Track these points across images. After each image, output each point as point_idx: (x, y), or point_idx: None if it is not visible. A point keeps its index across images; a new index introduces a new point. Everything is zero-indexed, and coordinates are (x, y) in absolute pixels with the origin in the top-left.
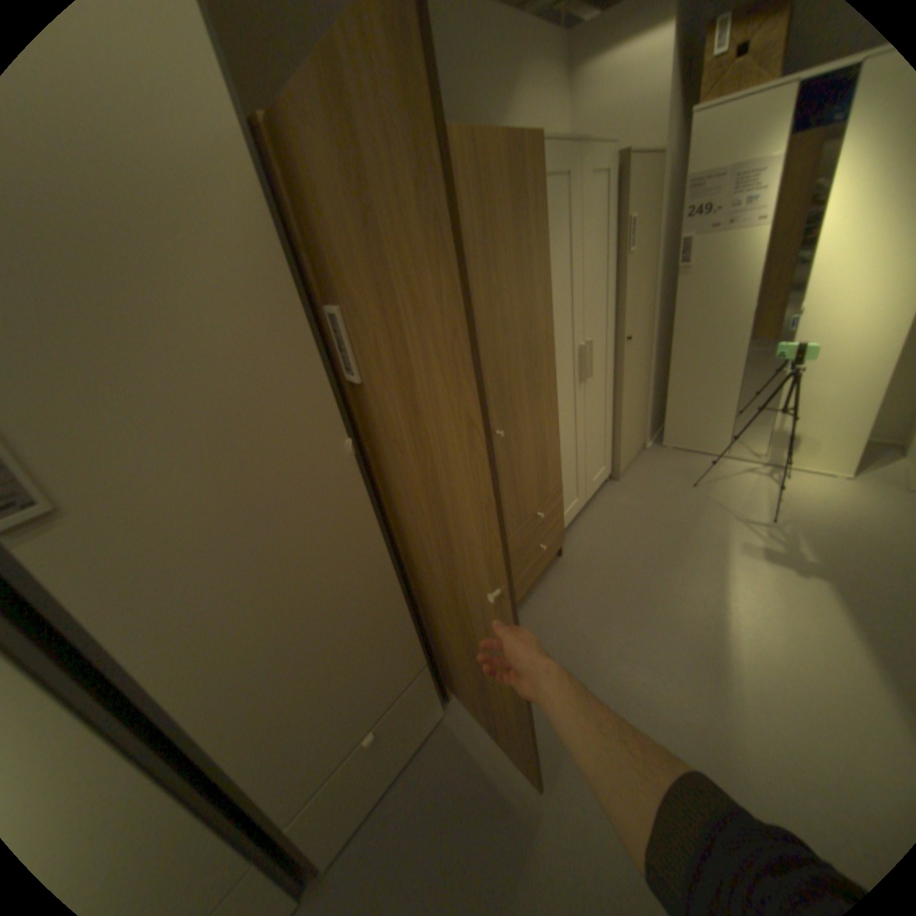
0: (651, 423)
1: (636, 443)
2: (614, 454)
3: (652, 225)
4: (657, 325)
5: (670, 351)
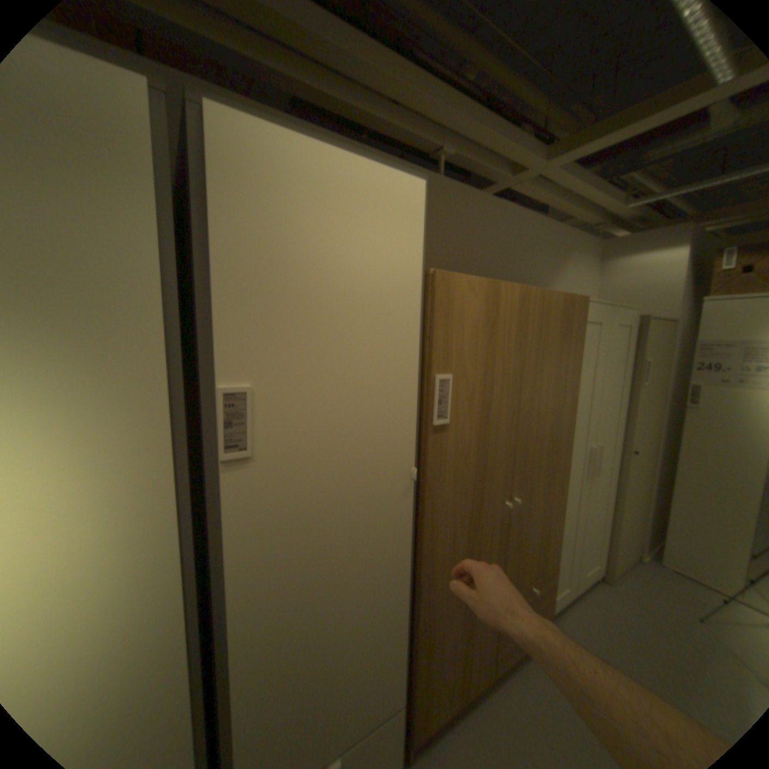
0: (651, 538)
1: (634, 553)
2: (611, 557)
3: (664, 369)
4: (663, 448)
5: (674, 475)
